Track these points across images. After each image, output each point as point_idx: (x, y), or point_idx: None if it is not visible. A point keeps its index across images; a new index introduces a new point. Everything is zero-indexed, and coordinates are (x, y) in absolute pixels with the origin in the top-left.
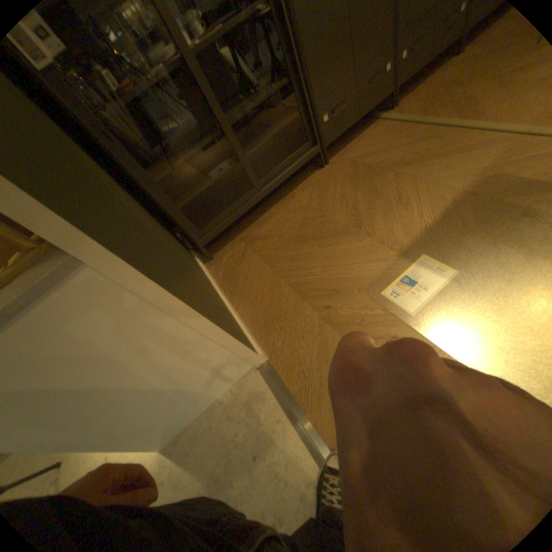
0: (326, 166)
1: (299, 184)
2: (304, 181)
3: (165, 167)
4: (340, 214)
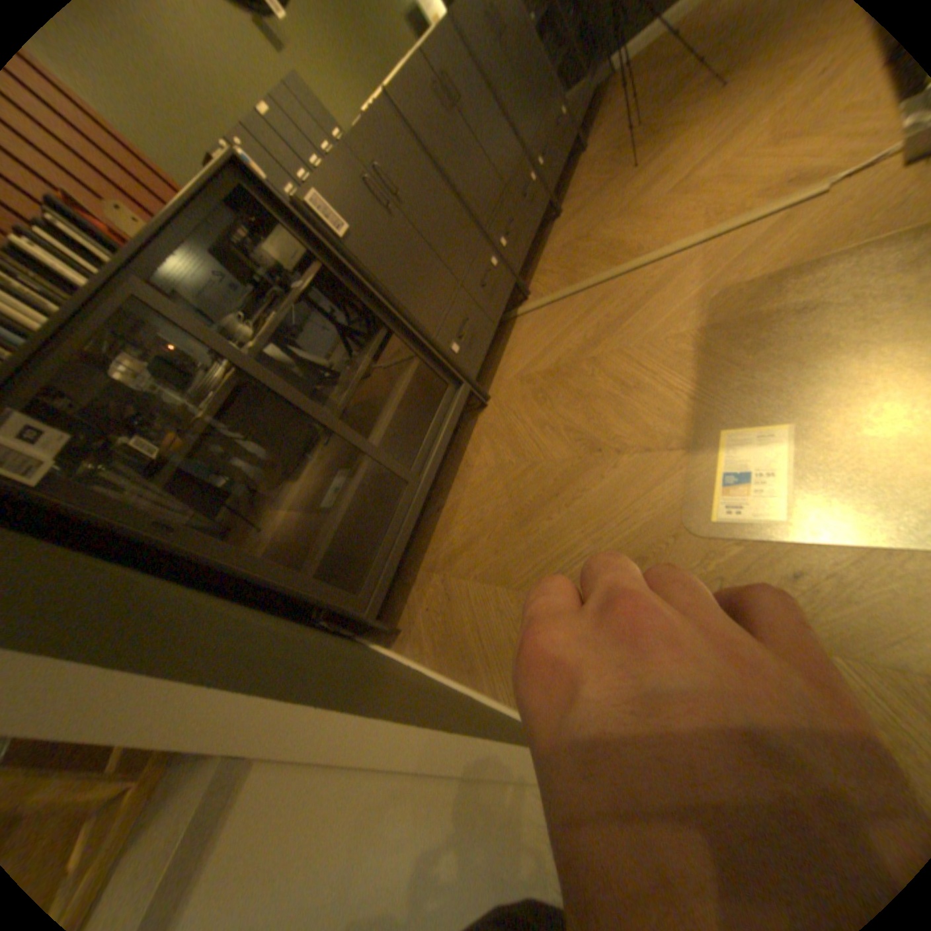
0: (490, 403)
1: (468, 444)
2: (473, 436)
3: (266, 525)
4: (556, 448)
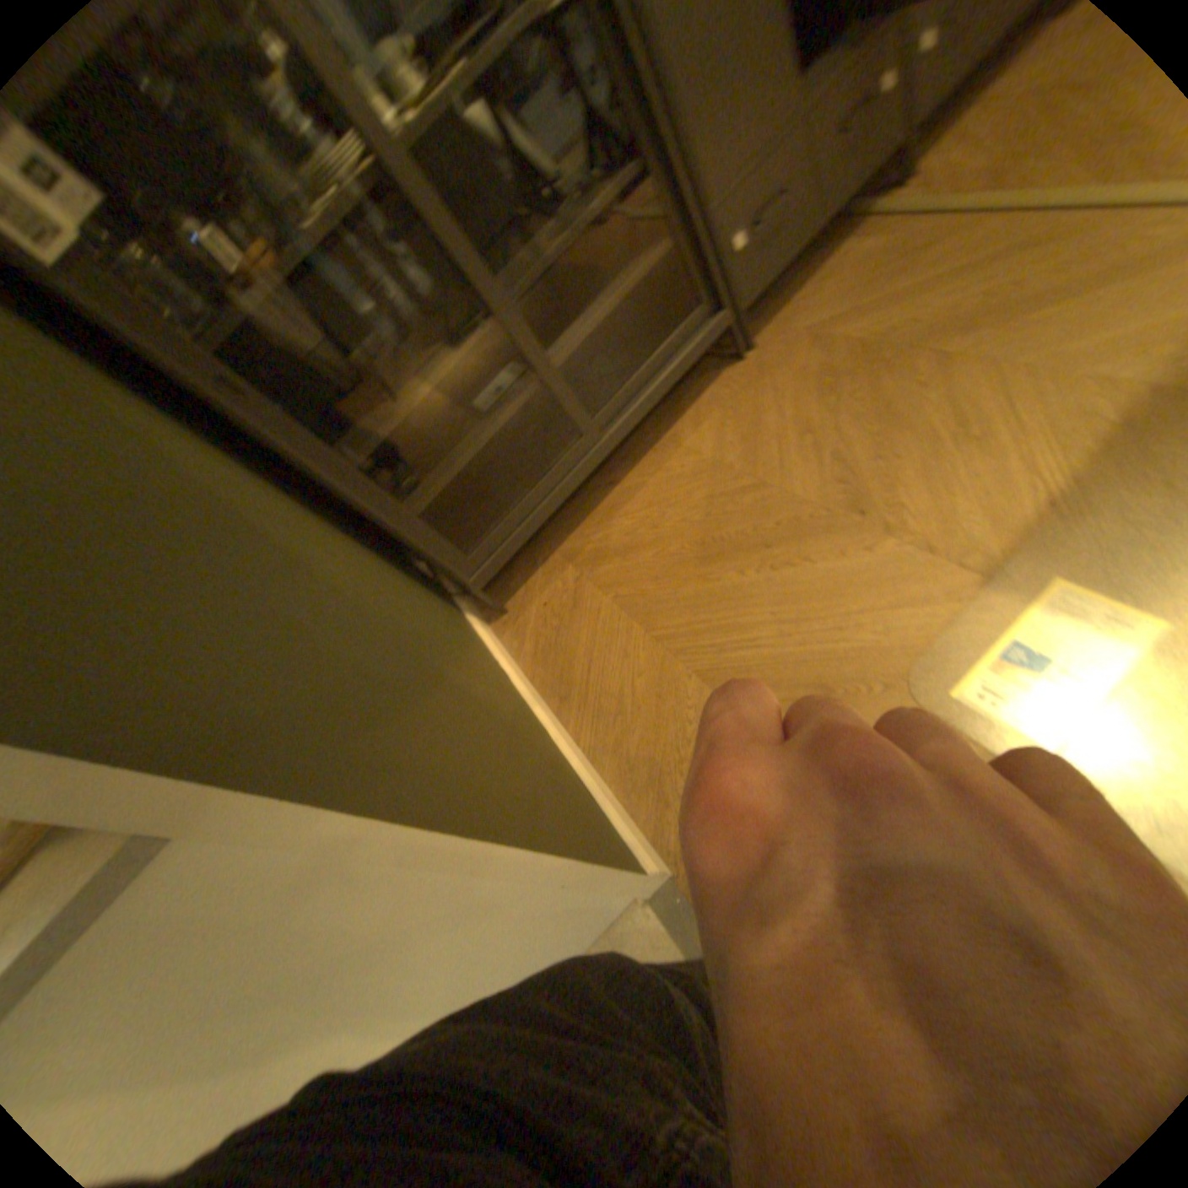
0: (750, 356)
1: (689, 408)
2: (701, 398)
3: (375, 424)
4: (804, 478)
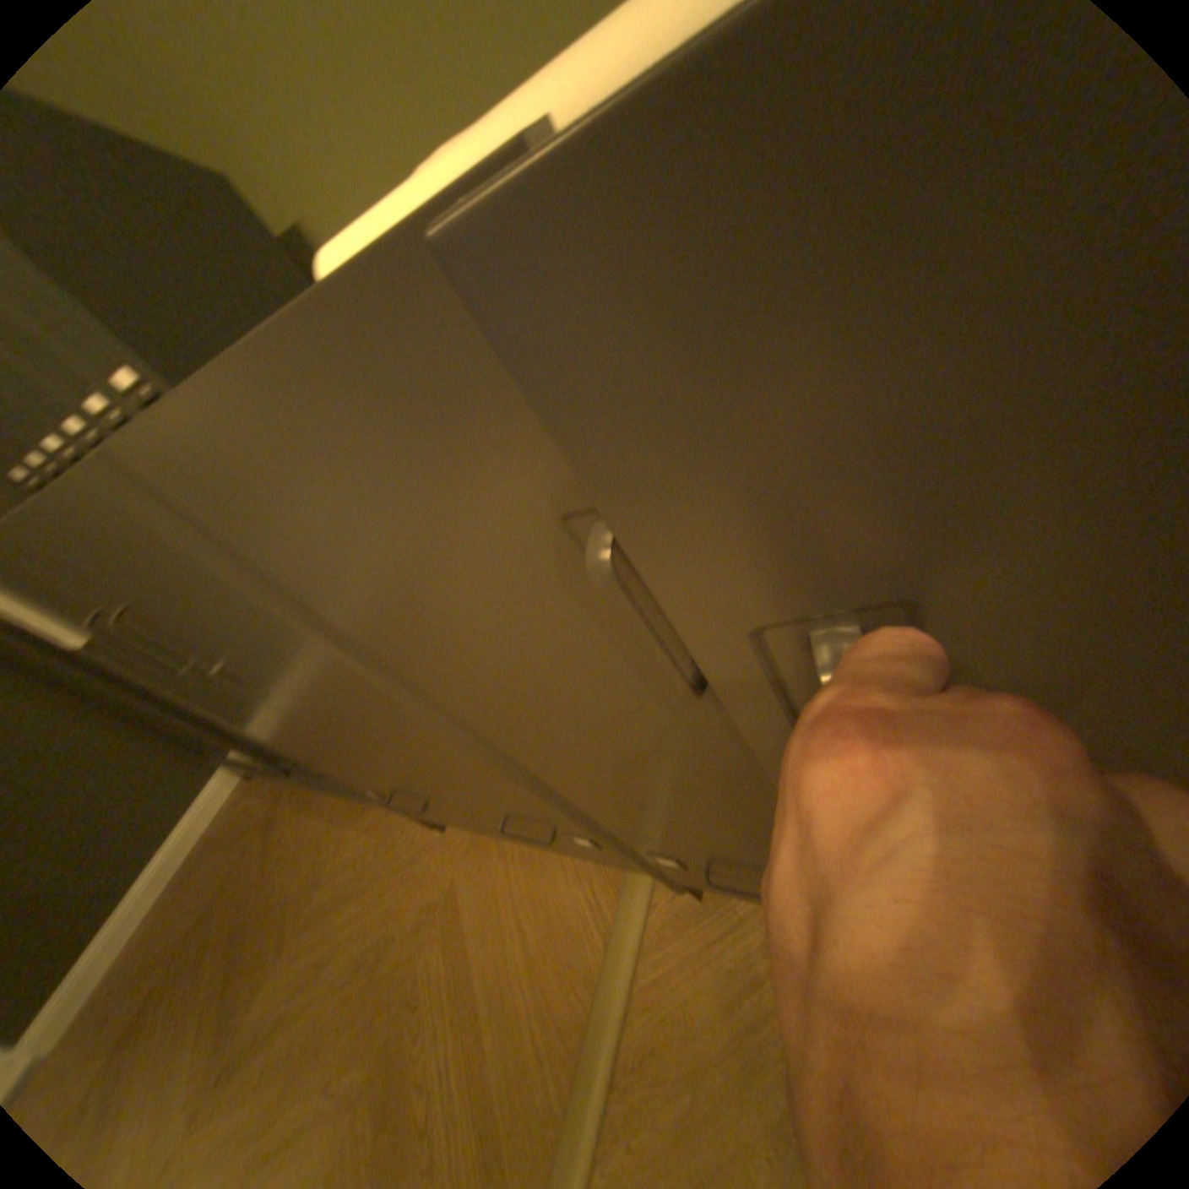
0: (431, 832)
1: None
2: None
3: None
4: (274, 992)
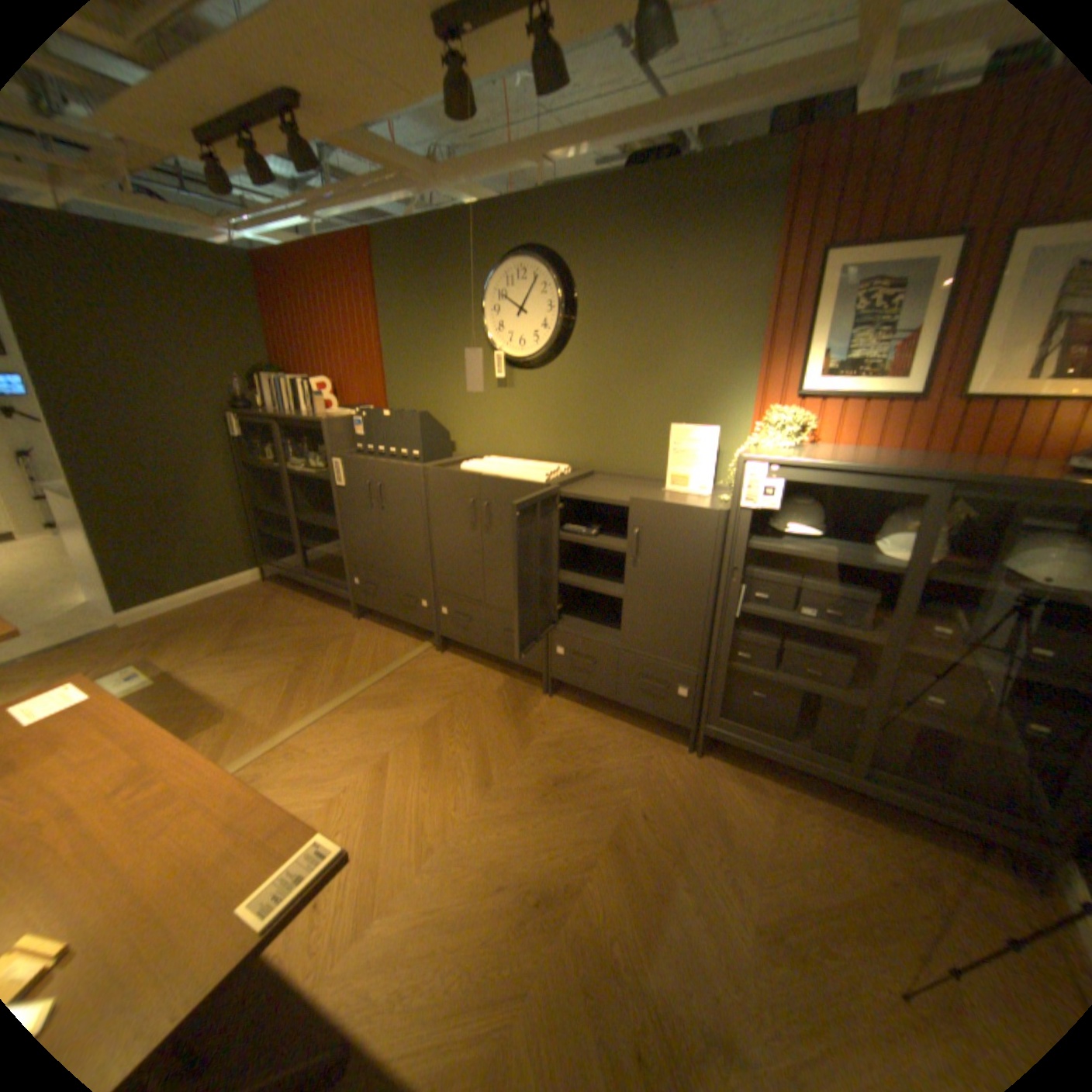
0: (352, 618)
1: (337, 607)
2: (340, 610)
3: (274, 506)
4: (258, 636)
